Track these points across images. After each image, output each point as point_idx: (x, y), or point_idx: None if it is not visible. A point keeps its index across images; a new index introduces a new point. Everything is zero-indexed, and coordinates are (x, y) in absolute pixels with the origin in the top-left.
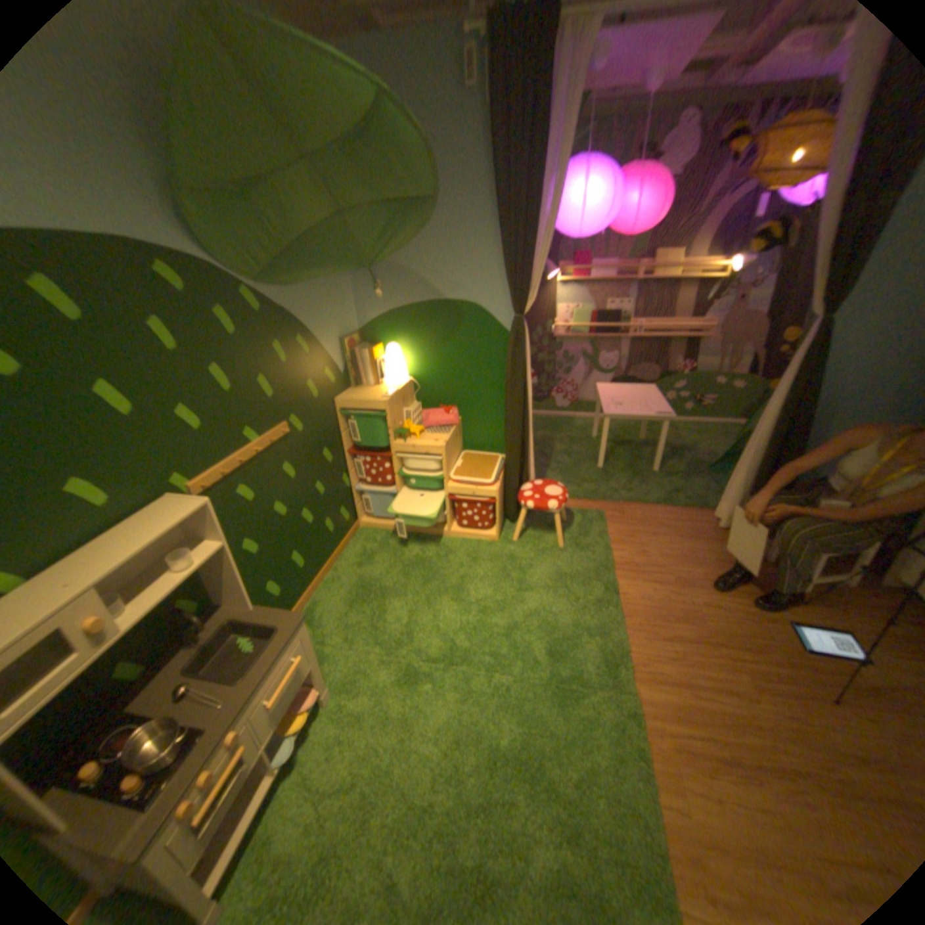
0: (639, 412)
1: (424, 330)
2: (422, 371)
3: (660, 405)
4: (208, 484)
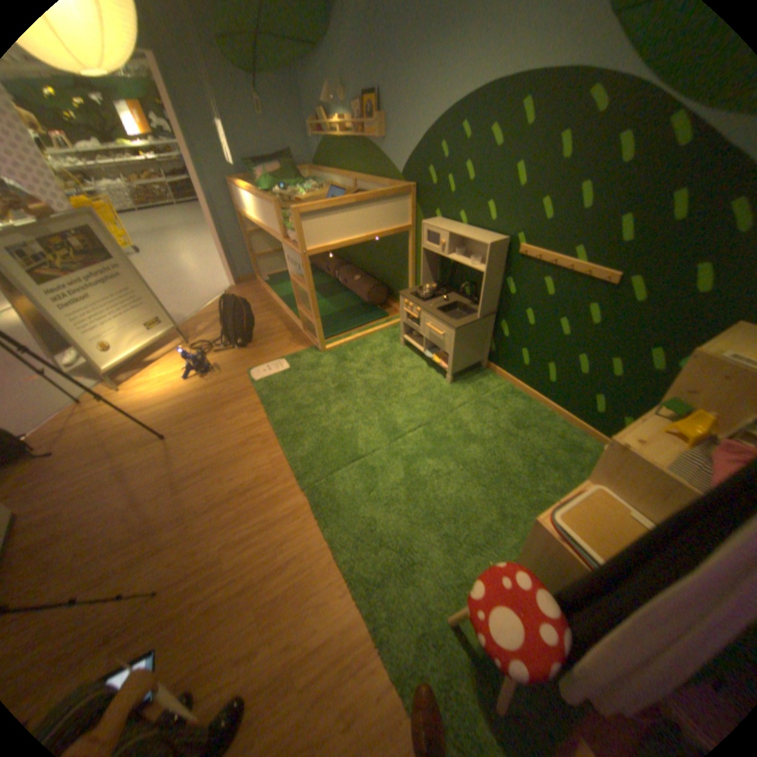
0: None
1: None
2: None
3: None
4: (528, 255)
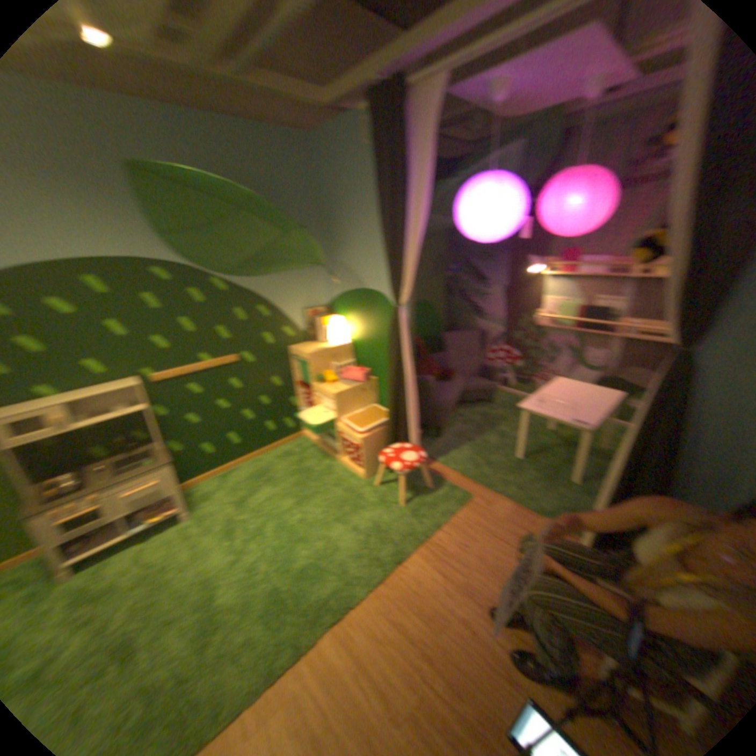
0: (558, 414)
1: (356, 309)
2: (355, 338)
3: (595, 414)
4: (162, 378)
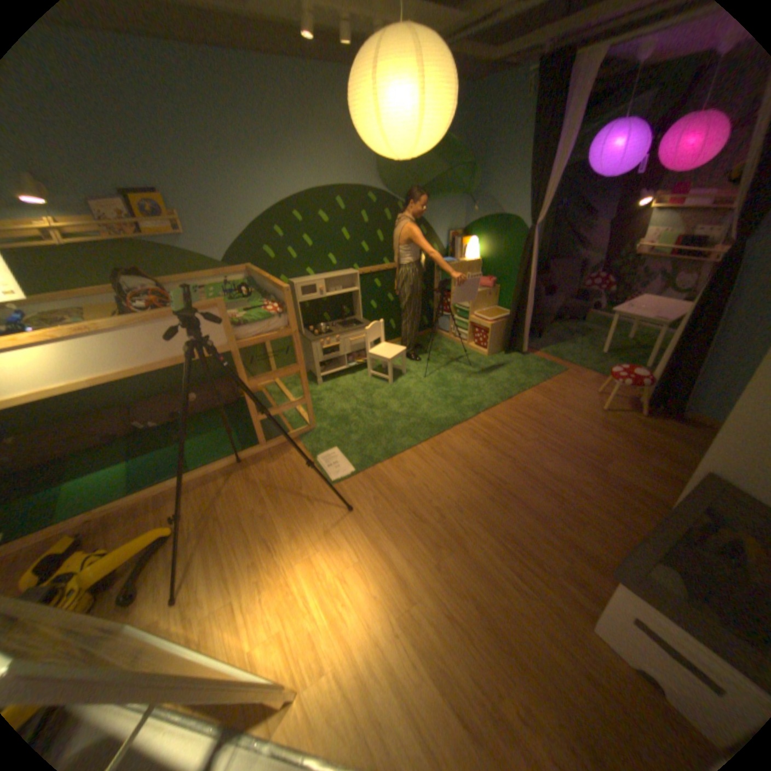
0: (645, 315)
1: (492, 231)
2: (487, 255)
3: (675, 315)
4: (364, 273)
